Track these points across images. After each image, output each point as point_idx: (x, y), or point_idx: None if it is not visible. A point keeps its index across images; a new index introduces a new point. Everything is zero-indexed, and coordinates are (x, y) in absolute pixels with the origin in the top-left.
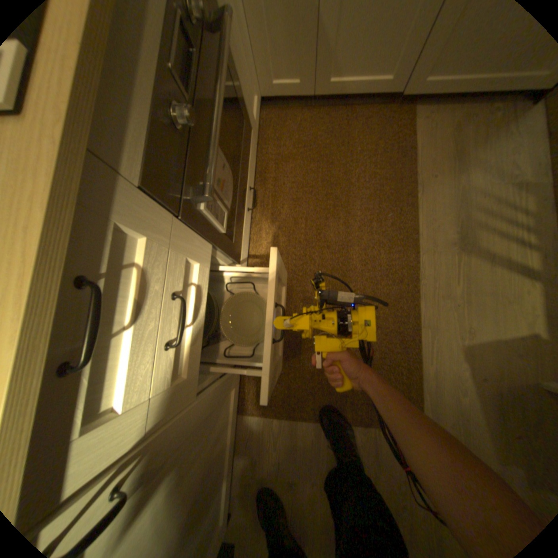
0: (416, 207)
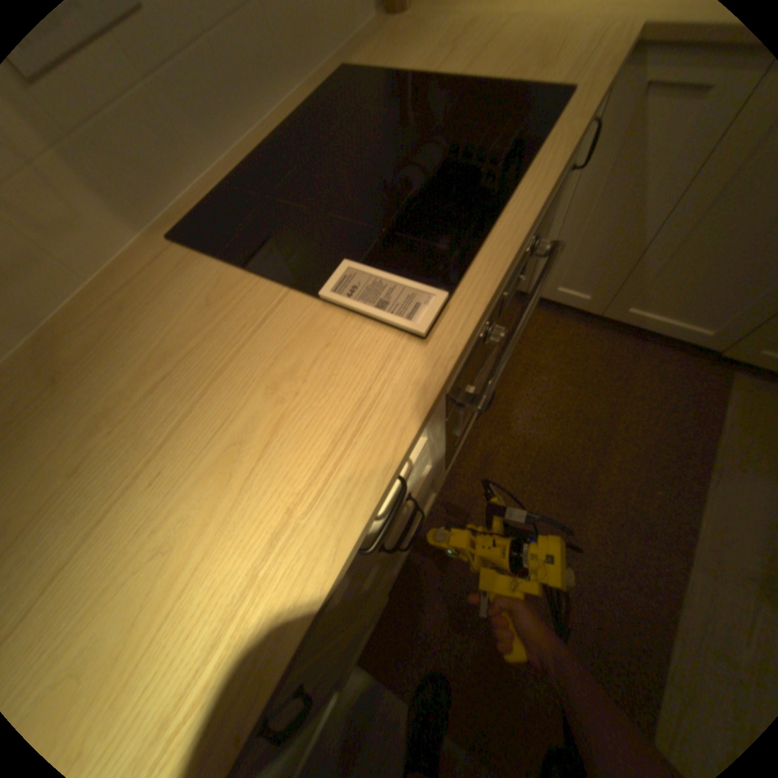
0: (703, 499)
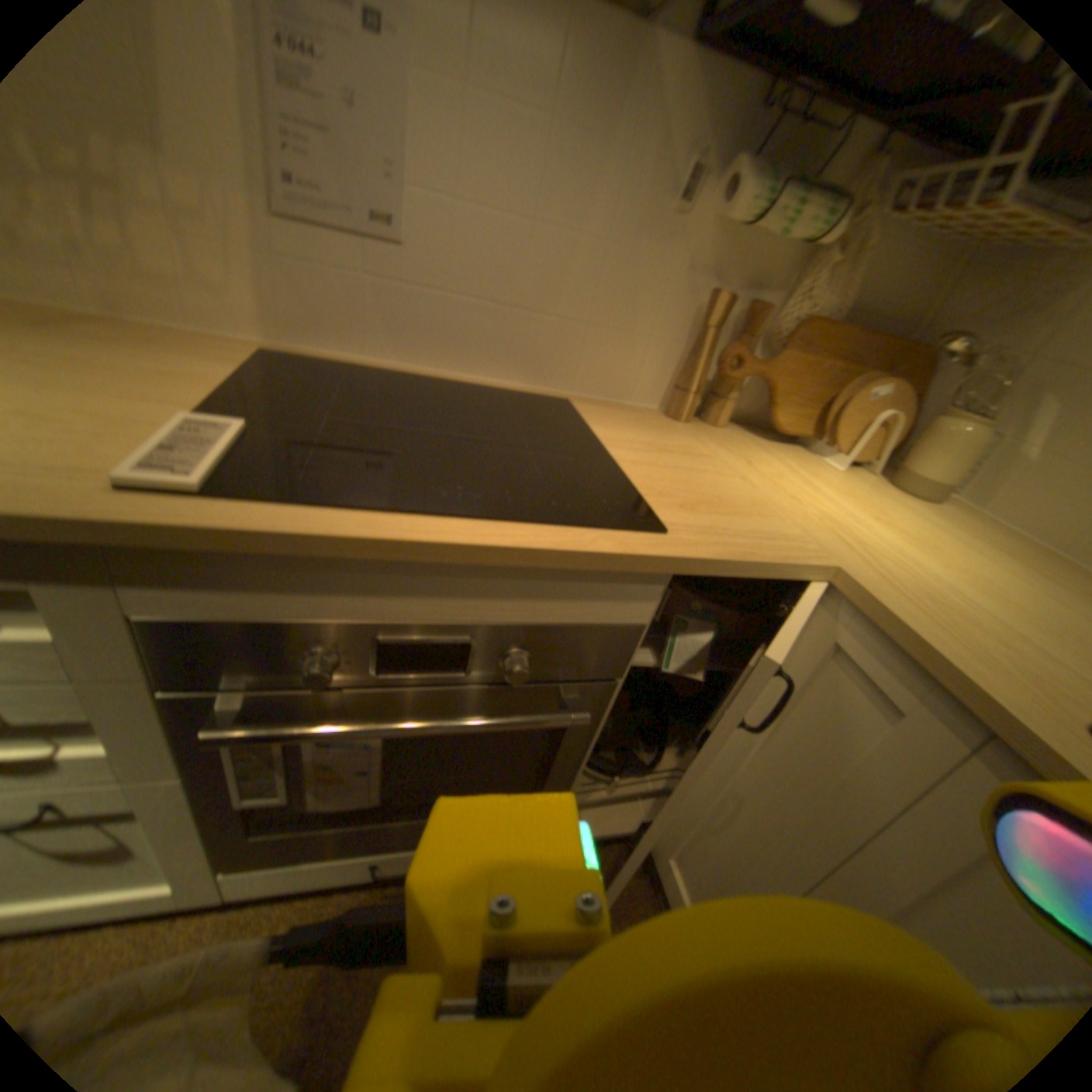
0: None
